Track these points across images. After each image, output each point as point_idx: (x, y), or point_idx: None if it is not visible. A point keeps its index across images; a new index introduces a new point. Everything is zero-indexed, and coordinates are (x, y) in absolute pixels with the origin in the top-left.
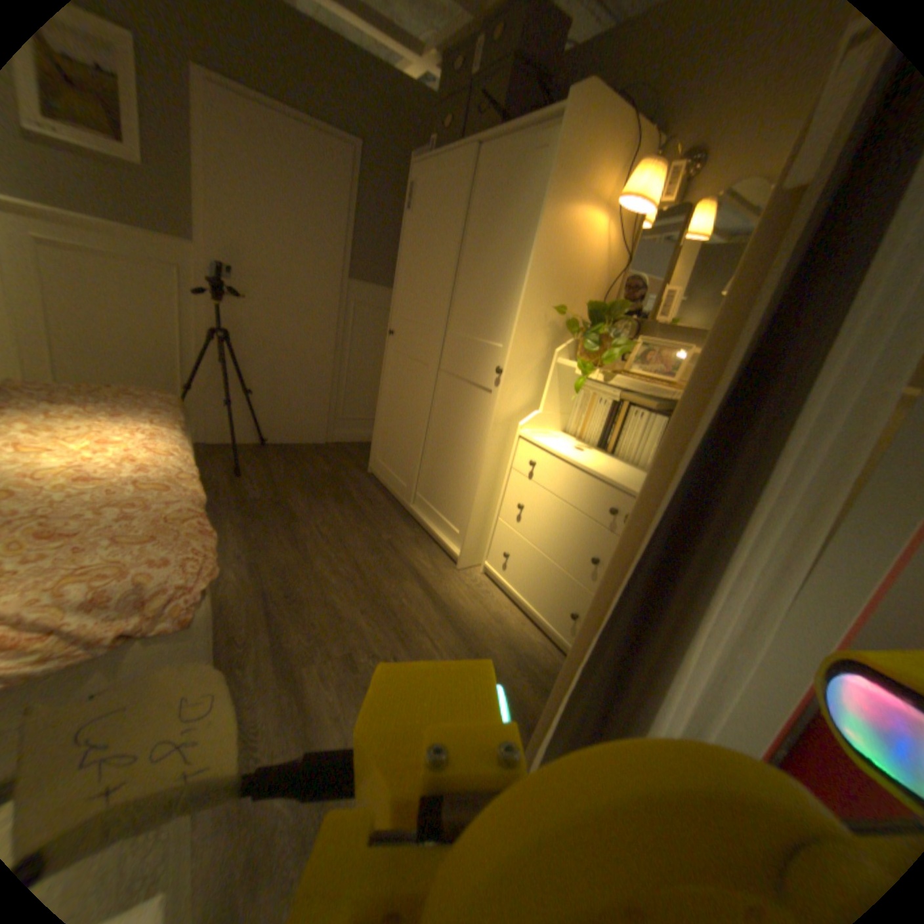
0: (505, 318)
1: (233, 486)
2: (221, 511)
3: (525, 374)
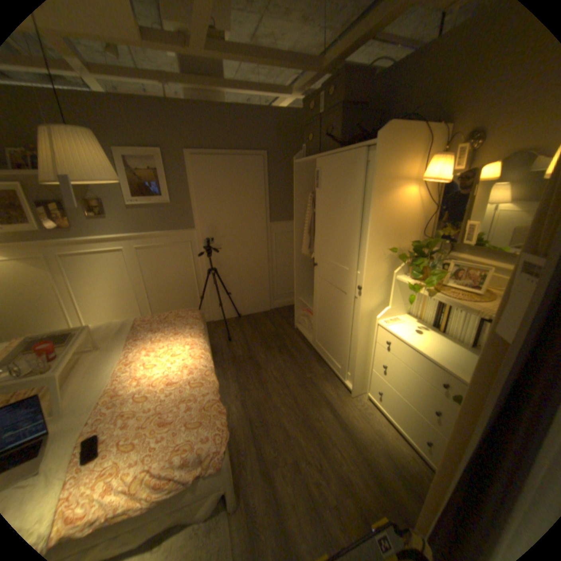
0: (359, 257)
1: (228, 348)
2: (225, 366)
3: (376, 288)
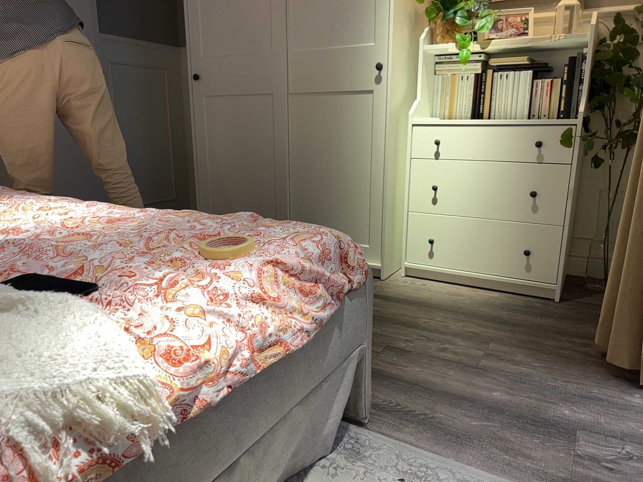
0: (368, 19)
1: None
2: None
3: (400, 67)
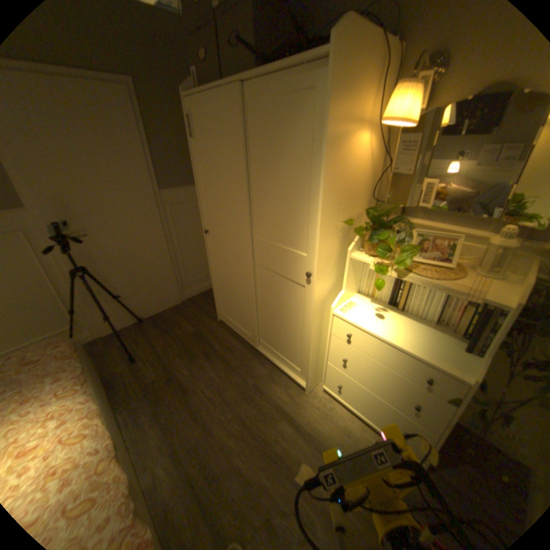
0: (303, 235)
1: (133, 375)
2: (133, 406)
3: (328, 272)
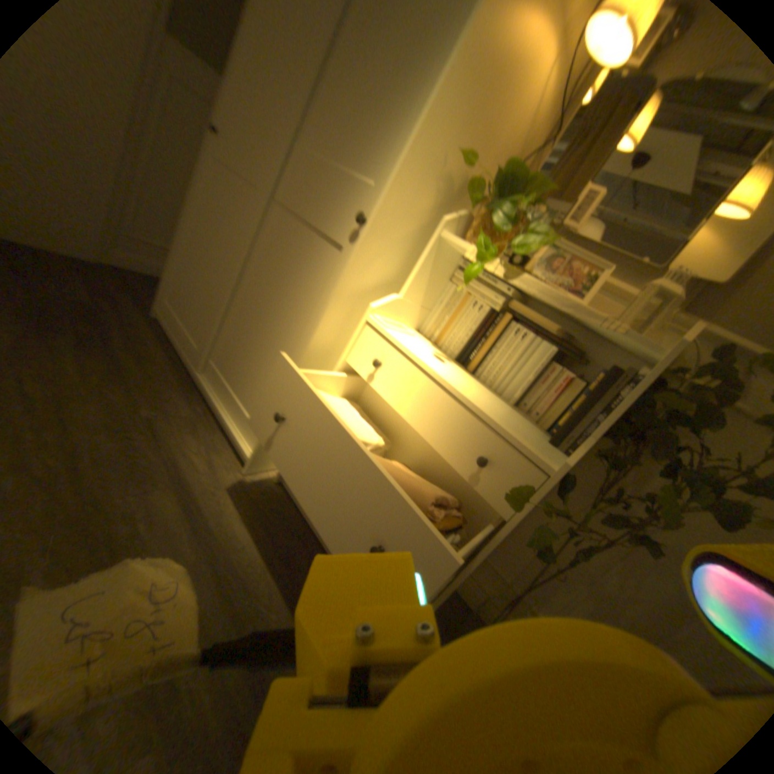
0: (386, 145)
1: None
2: None
3: (394, 239)
